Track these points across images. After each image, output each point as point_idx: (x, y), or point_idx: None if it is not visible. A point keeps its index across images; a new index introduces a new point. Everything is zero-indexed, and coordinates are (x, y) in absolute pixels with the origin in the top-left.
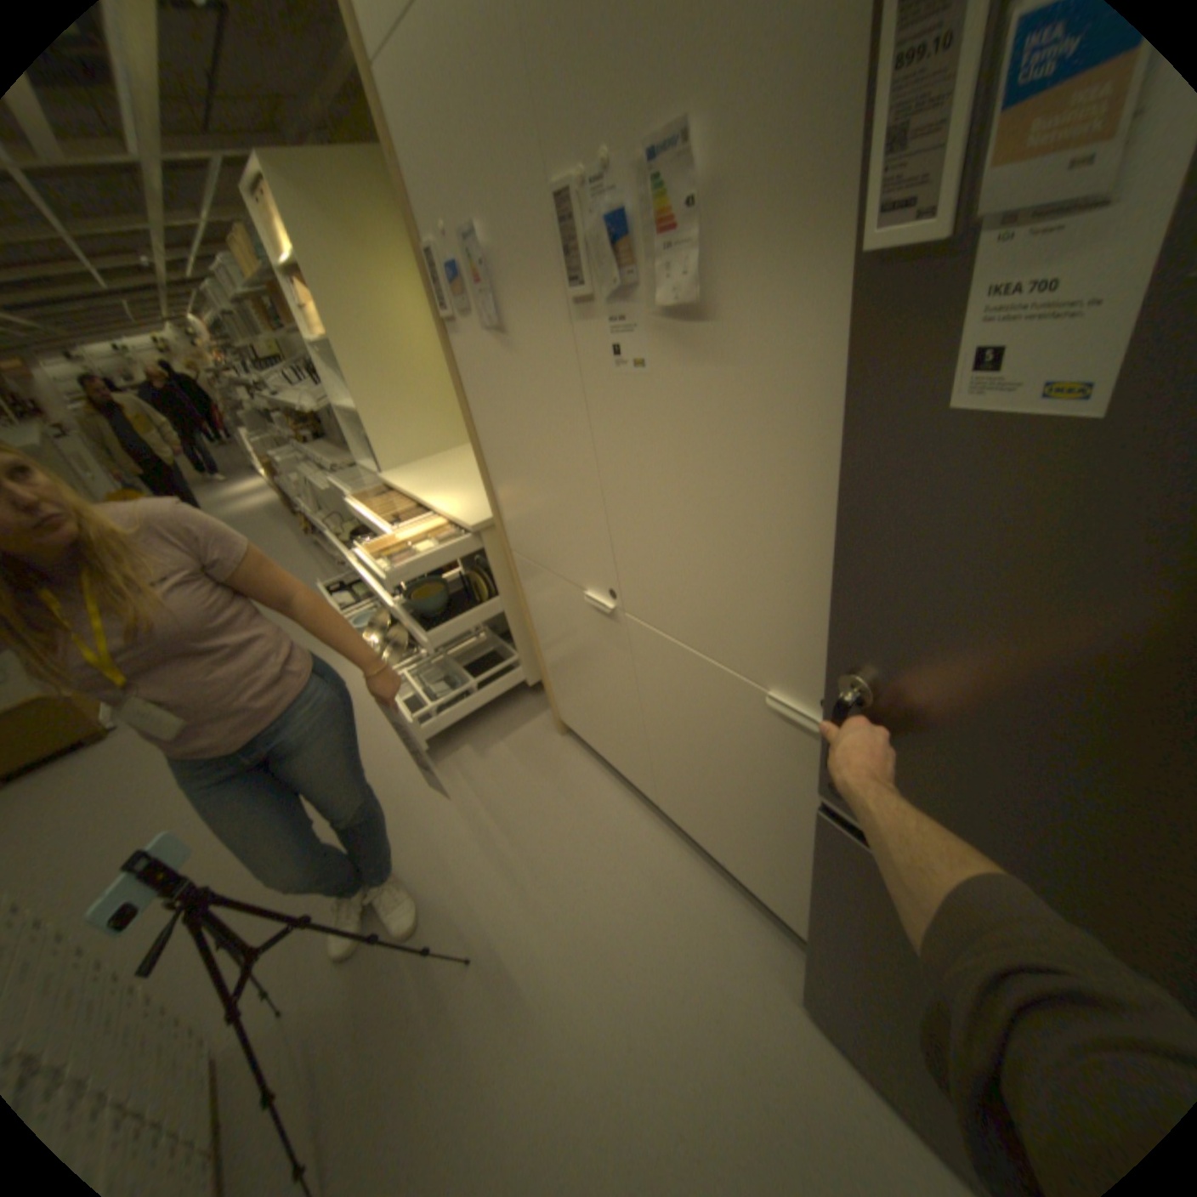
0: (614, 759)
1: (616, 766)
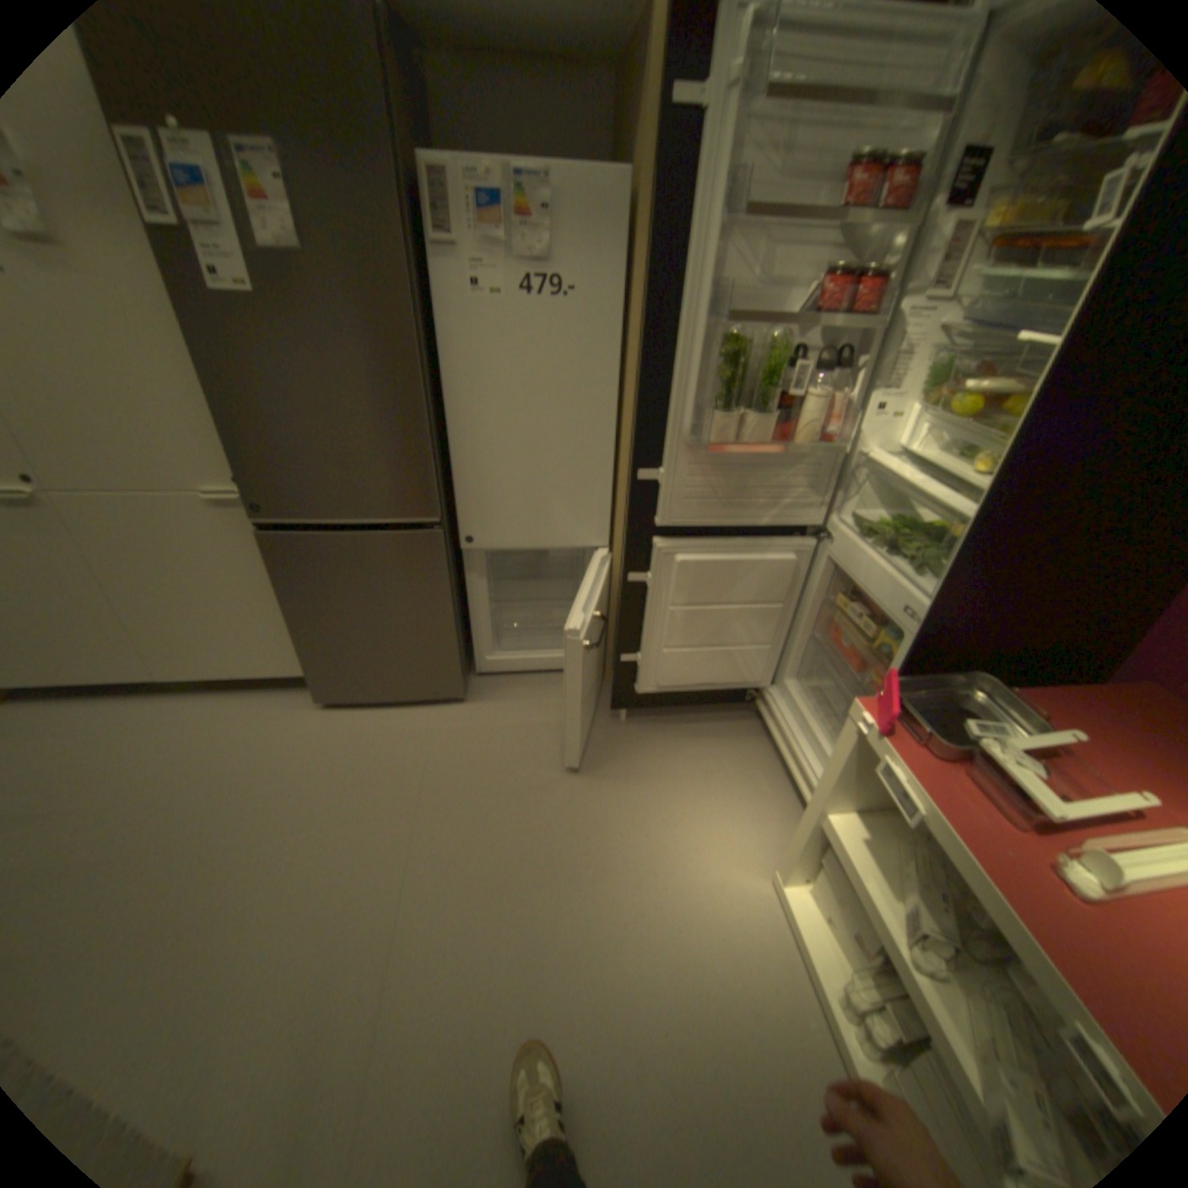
0: (88, 673)
1: (93, 681)
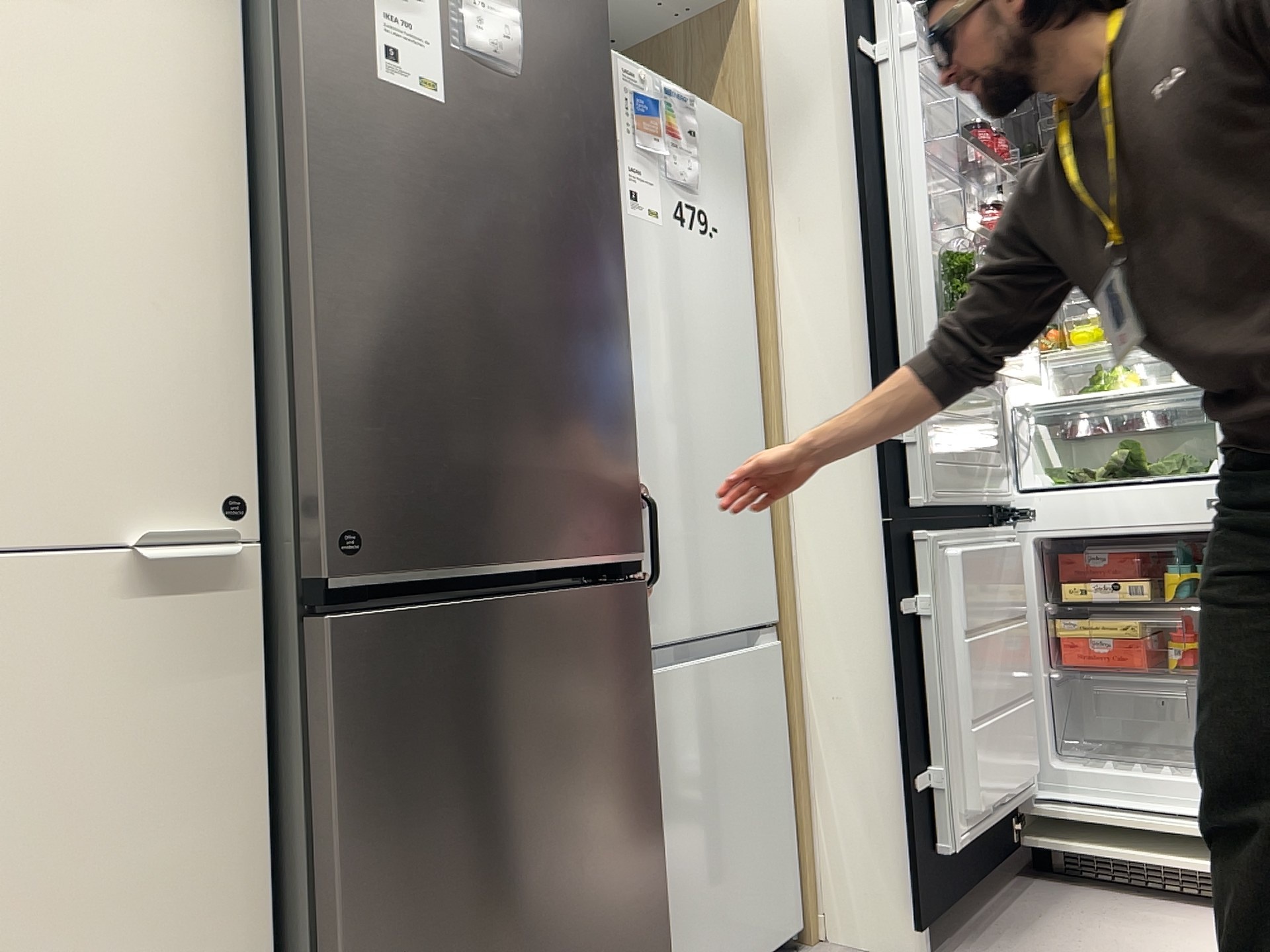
0: None
1: None
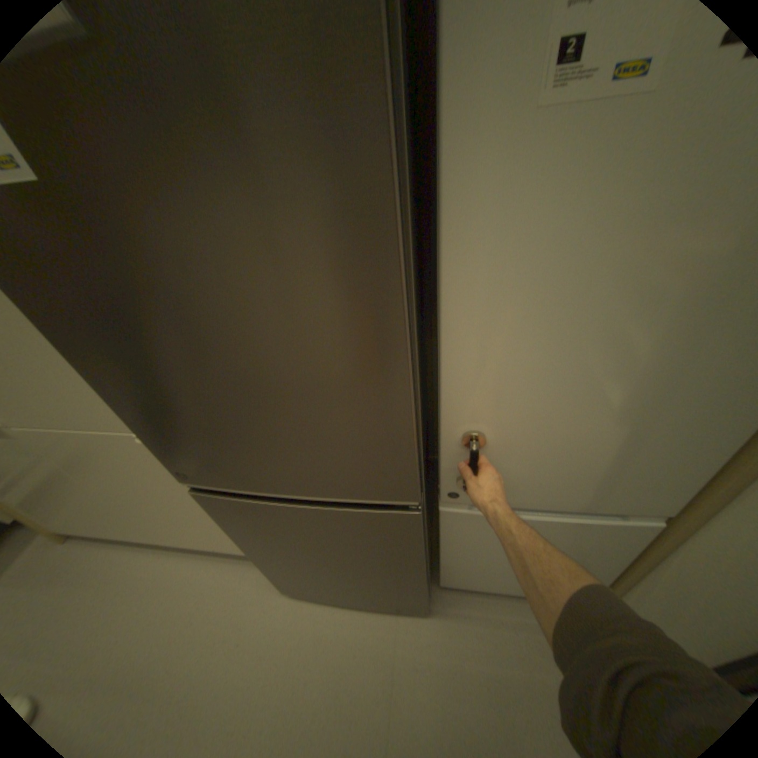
0: (107, 534)
1: (113, 538)
